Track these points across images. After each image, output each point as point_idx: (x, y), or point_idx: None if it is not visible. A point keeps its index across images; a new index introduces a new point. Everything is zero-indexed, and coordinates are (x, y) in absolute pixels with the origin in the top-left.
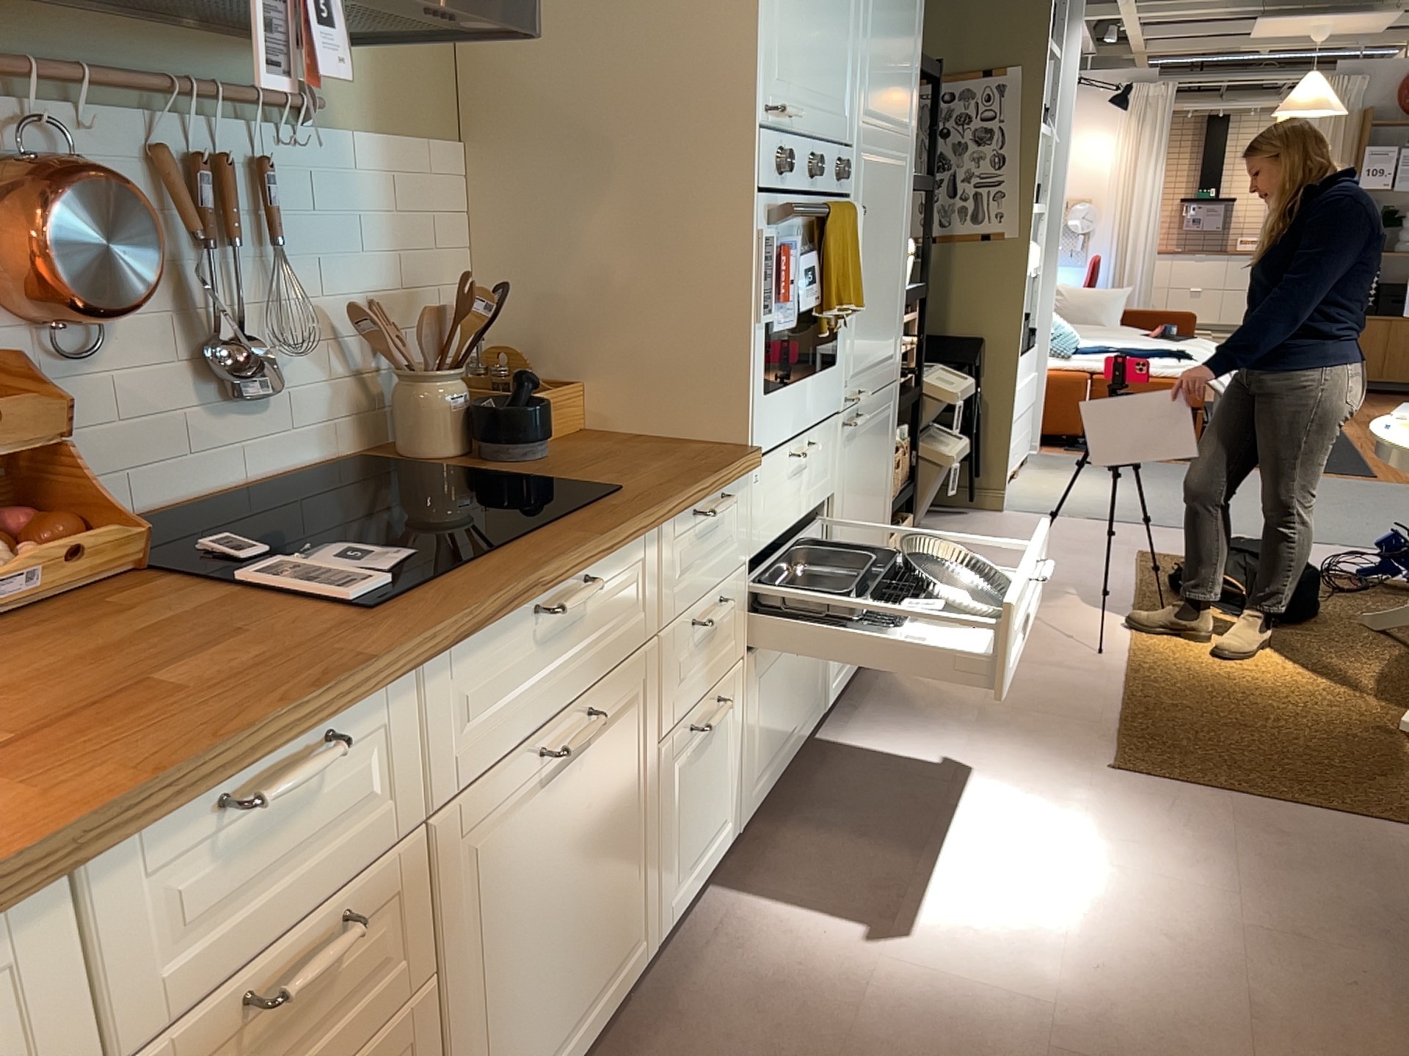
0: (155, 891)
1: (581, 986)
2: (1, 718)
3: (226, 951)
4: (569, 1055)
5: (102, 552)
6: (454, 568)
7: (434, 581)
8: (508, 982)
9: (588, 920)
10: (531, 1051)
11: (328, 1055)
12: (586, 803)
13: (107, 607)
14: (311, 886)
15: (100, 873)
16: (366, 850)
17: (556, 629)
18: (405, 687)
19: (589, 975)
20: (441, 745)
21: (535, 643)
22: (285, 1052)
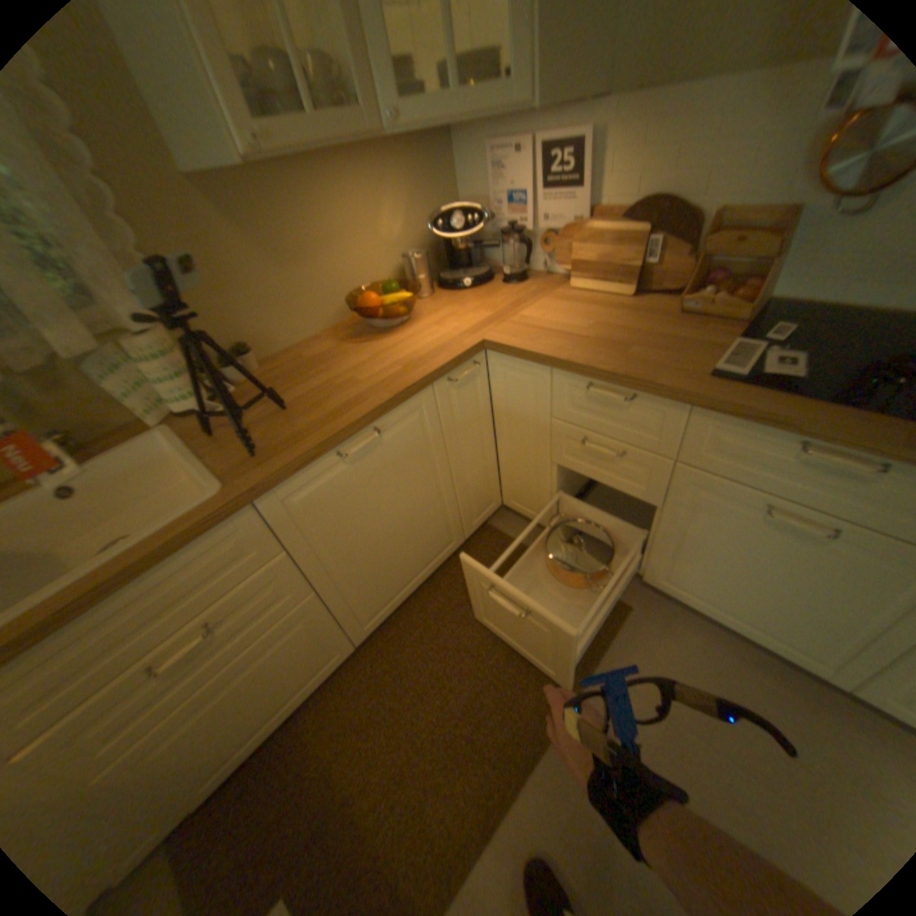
0: (572, 389)
1: (757, 616)
2: (607, 333)
3: (586, 422)
4: (733, 624)
5: (730, 306)
6: (791, 392)
7: (766, 388)
8: (703, 556)
9: (780, 604)
10: (706, 590)
11: (611, 480)
12: (810, 564)
13: (705, 325)
14: (618, 432)
15: (559, 373)
16: (643, 443)
17: (833, 468)
18: (684, 407)
19: (767, 621)
20: (698, 444)
21: (803, 459)
22: (598, 463)
